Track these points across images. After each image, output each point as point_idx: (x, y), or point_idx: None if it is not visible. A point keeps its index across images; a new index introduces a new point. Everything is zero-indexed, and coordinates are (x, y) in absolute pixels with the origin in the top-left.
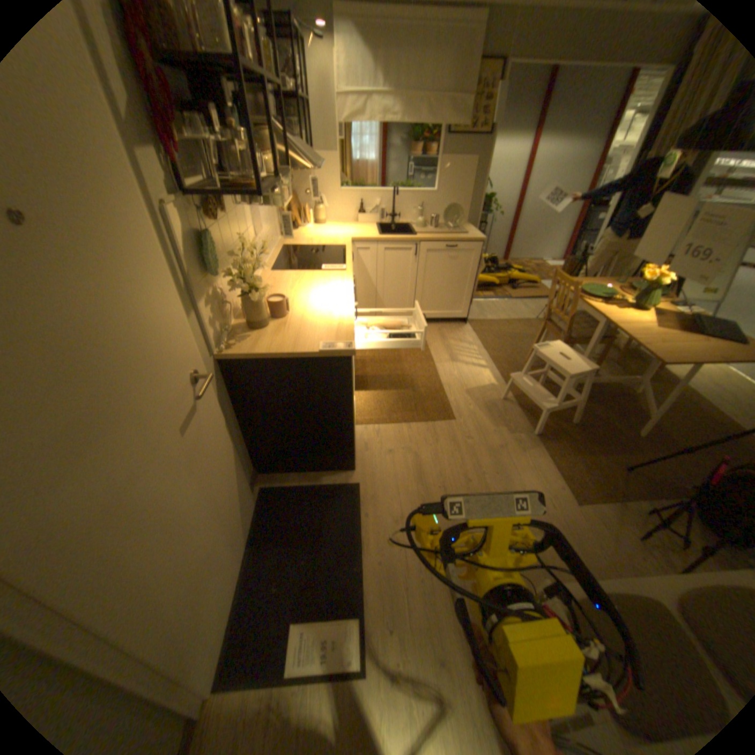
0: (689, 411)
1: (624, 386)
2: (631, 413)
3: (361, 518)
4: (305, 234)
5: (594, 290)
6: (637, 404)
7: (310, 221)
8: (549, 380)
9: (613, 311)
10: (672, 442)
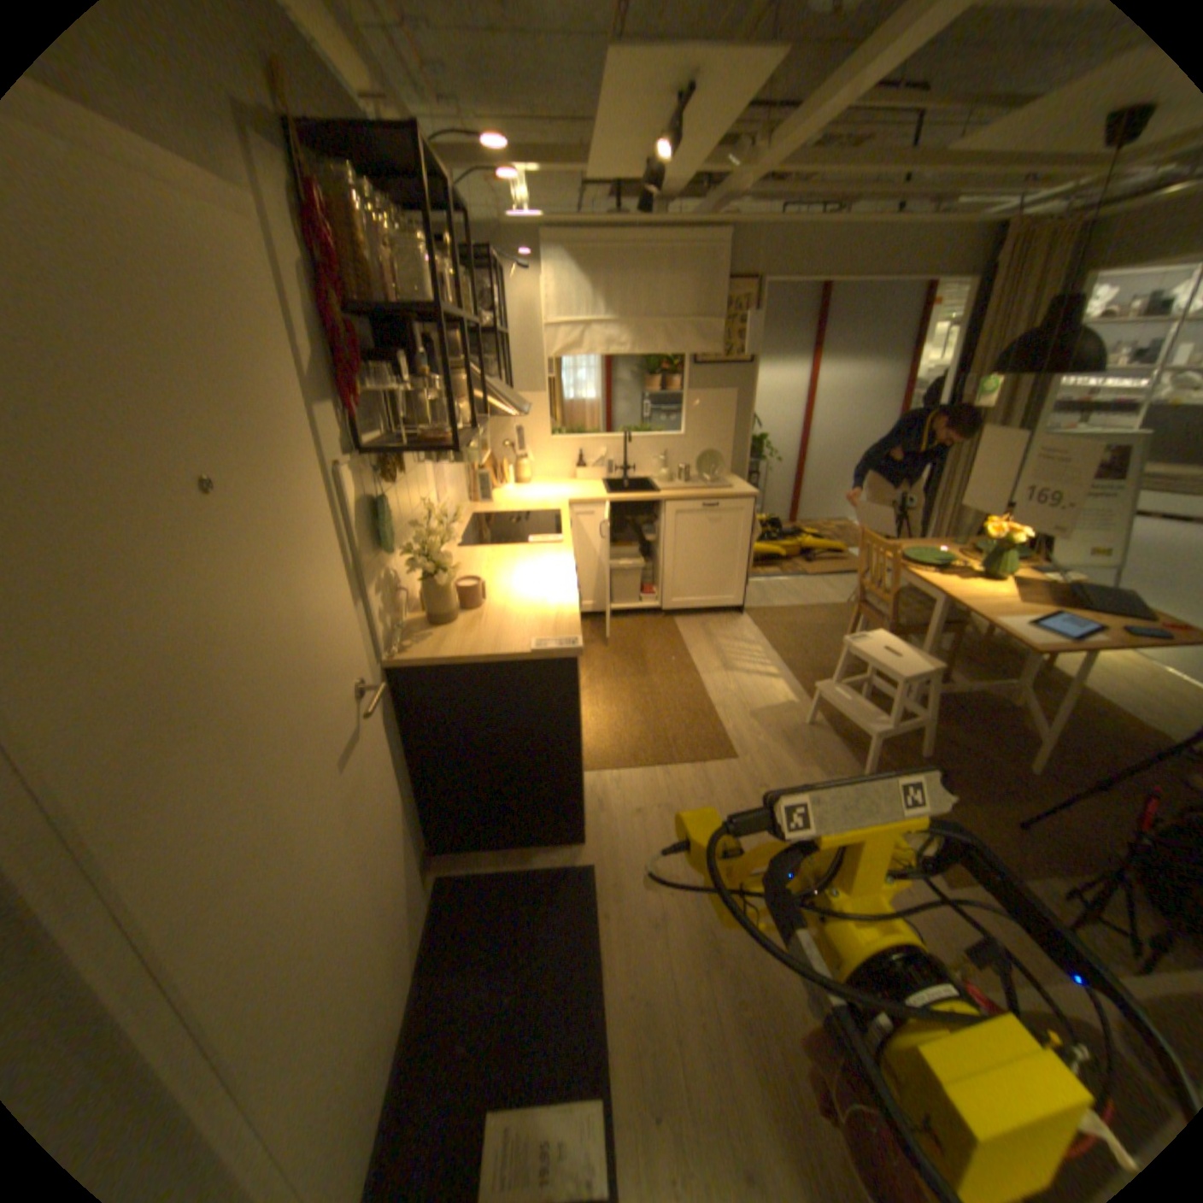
0: (1101, 733)
1: (993, 698)
2: (1010, 740)
3: (596, 925)
4: (501, 499)
5: (920, 558)
6: (1017, 726)
7: (507, 481)
8: (875, 693)
9: (951, 585)
10: (1083, 783)
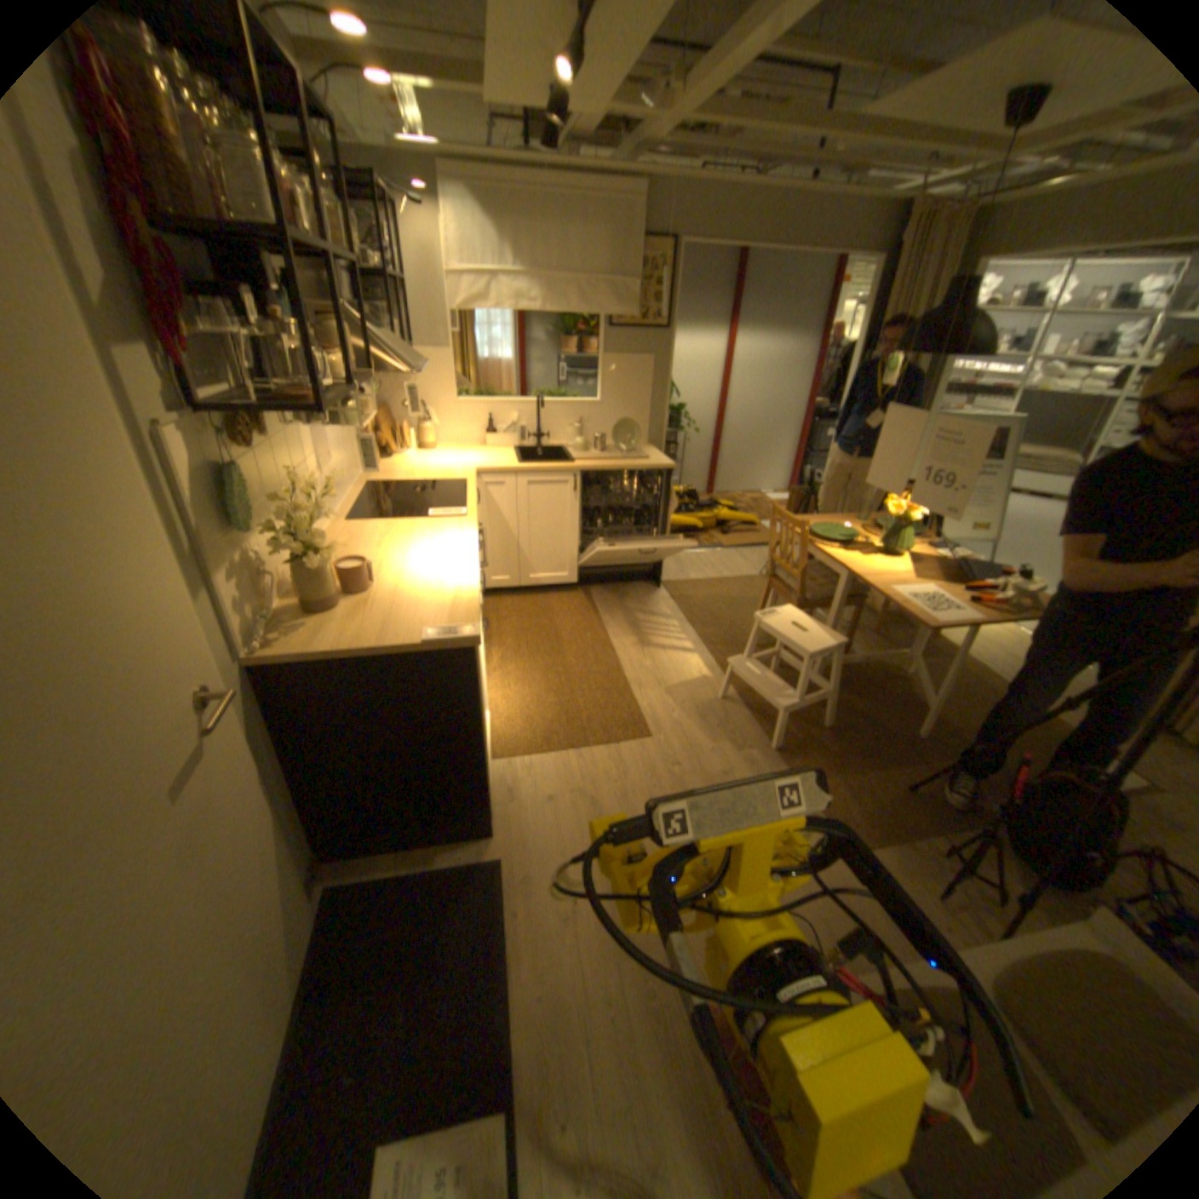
0: (979, 695)
1: (888, 665)
2: (903, 705)
3: (504, 921)
4: (403, 465)
5: (828, 532)
6: (909, 691)
7: (411, 445)
8: (784, 664)
9: (855, 560)
10: (963, 743)
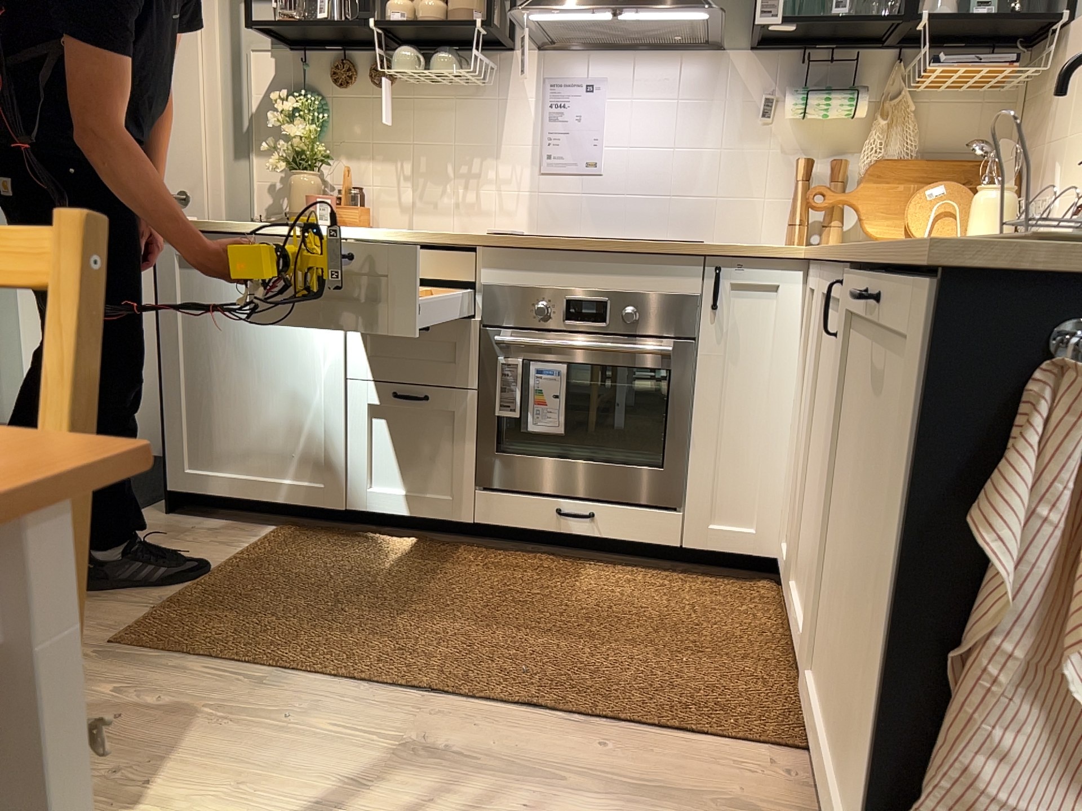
0: None
1: None
2: None
3: None
4: None
5: None
6: None
7: None
8: None
9: None
10: None
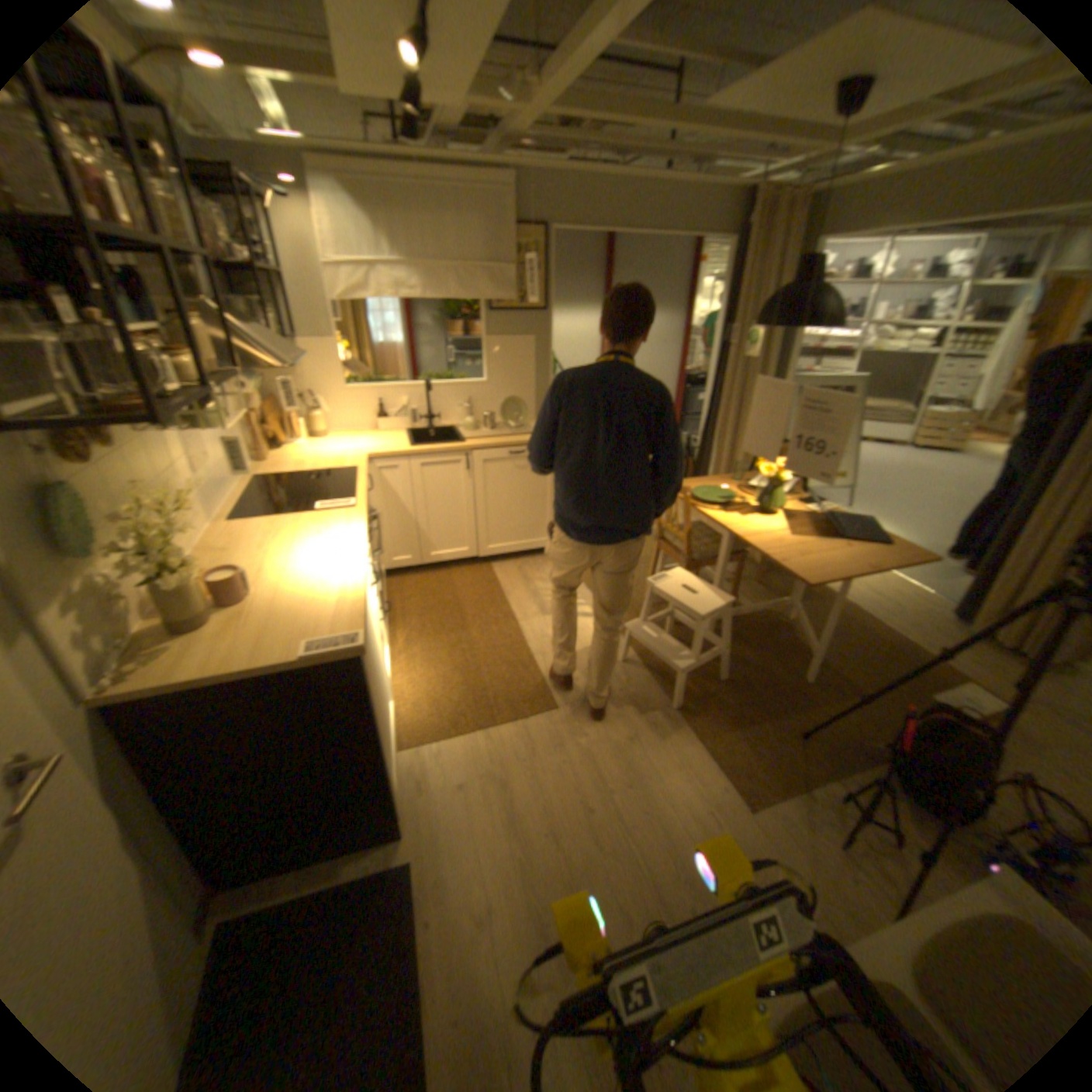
0: (854, 634)
1: (771, 612)
2: (788, 651)
3: (414, 937)
4: (291, 455)
5: (707, 495)
6: (792, 637)
7: (301, 434)
8: (677, 622)
9: (734, 521)
10: (845, 683)
